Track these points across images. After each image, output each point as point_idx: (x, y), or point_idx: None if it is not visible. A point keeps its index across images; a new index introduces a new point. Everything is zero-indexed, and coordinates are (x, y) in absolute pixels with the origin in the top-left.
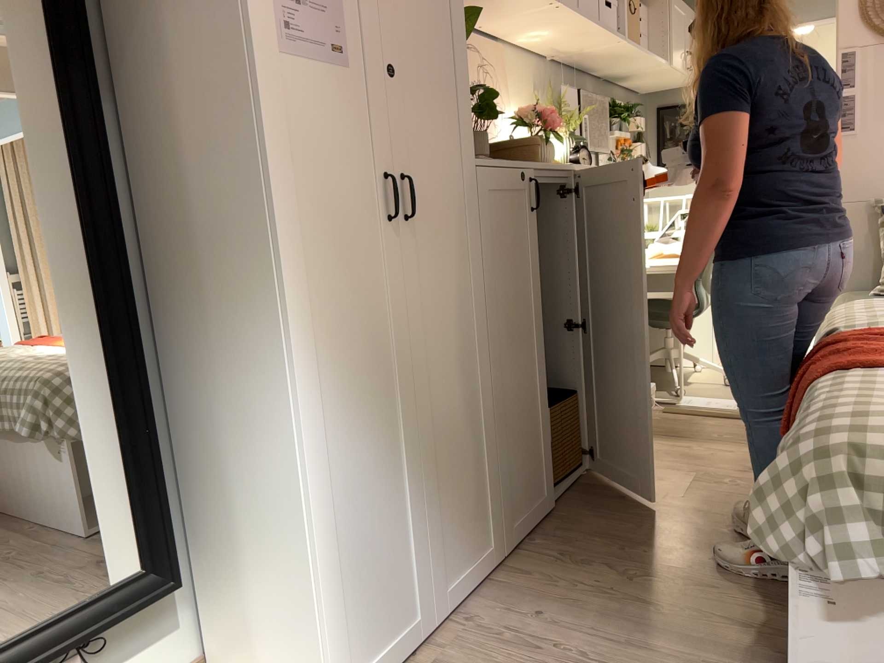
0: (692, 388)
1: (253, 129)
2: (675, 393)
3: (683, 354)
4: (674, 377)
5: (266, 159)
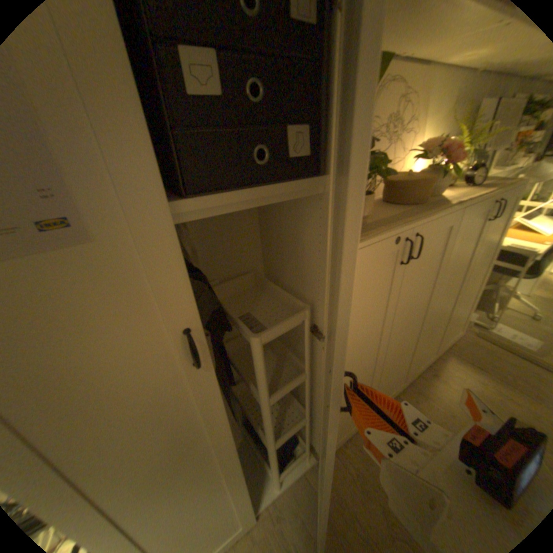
0: (508, 317)
1: None
2: (493, 320)
3: (510, 293)
4: (496, 311)
5: None
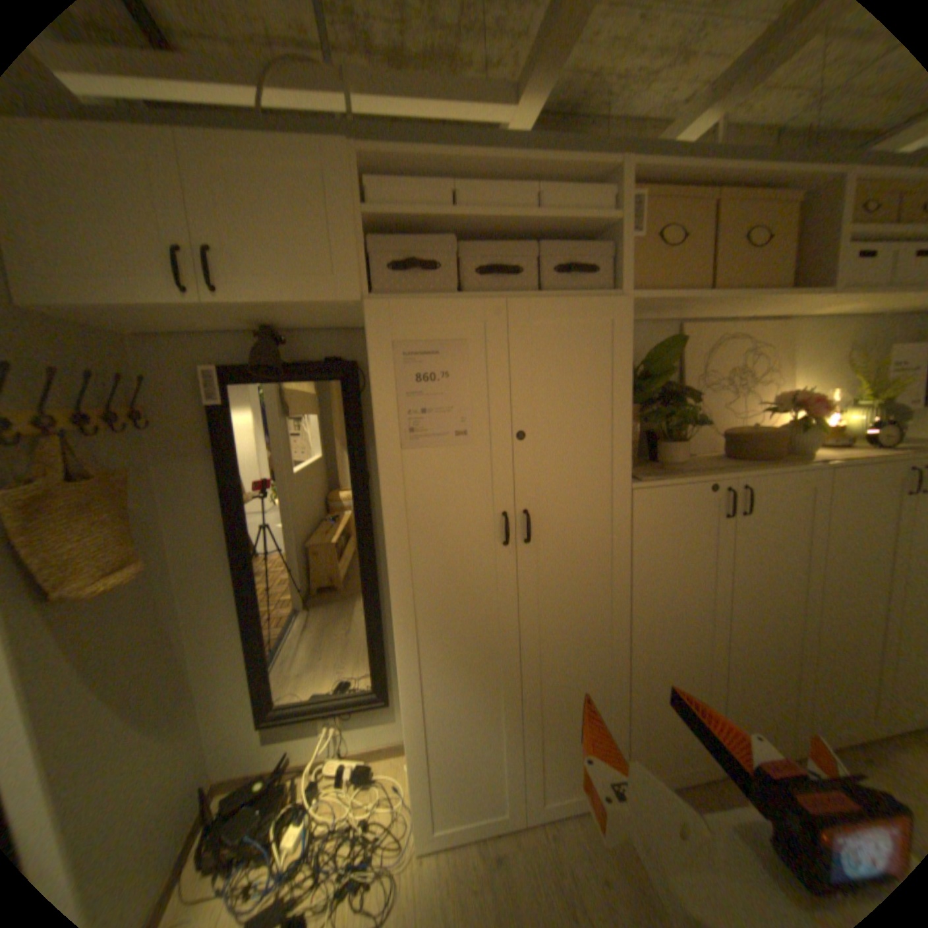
0: None
1: (384, 504)
2: None
3: None
4: None
5: (393, 519)
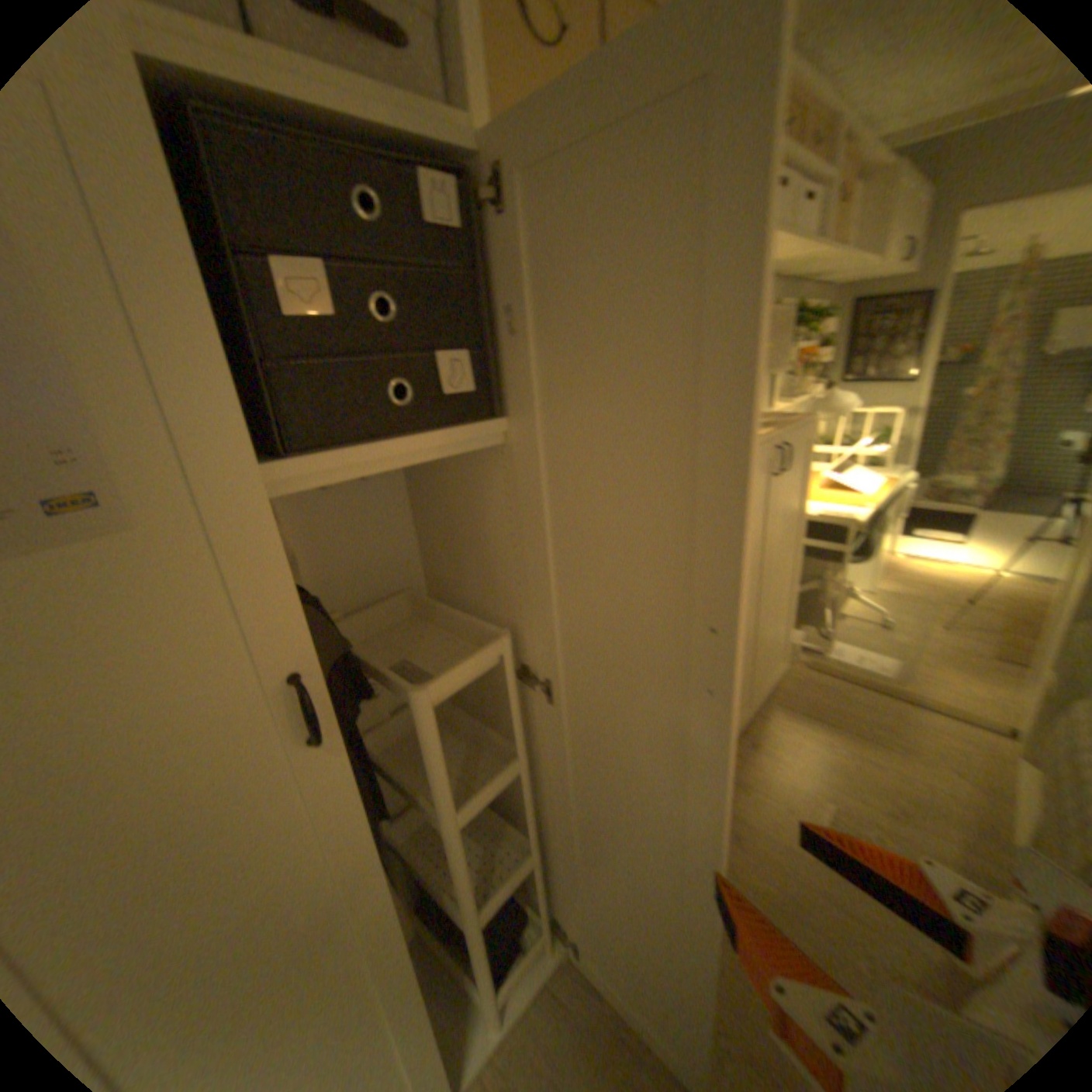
0: (848, 631)
1: None
2: (827, 639)
3: (843, 591)
4: (829, 623)
5: None
